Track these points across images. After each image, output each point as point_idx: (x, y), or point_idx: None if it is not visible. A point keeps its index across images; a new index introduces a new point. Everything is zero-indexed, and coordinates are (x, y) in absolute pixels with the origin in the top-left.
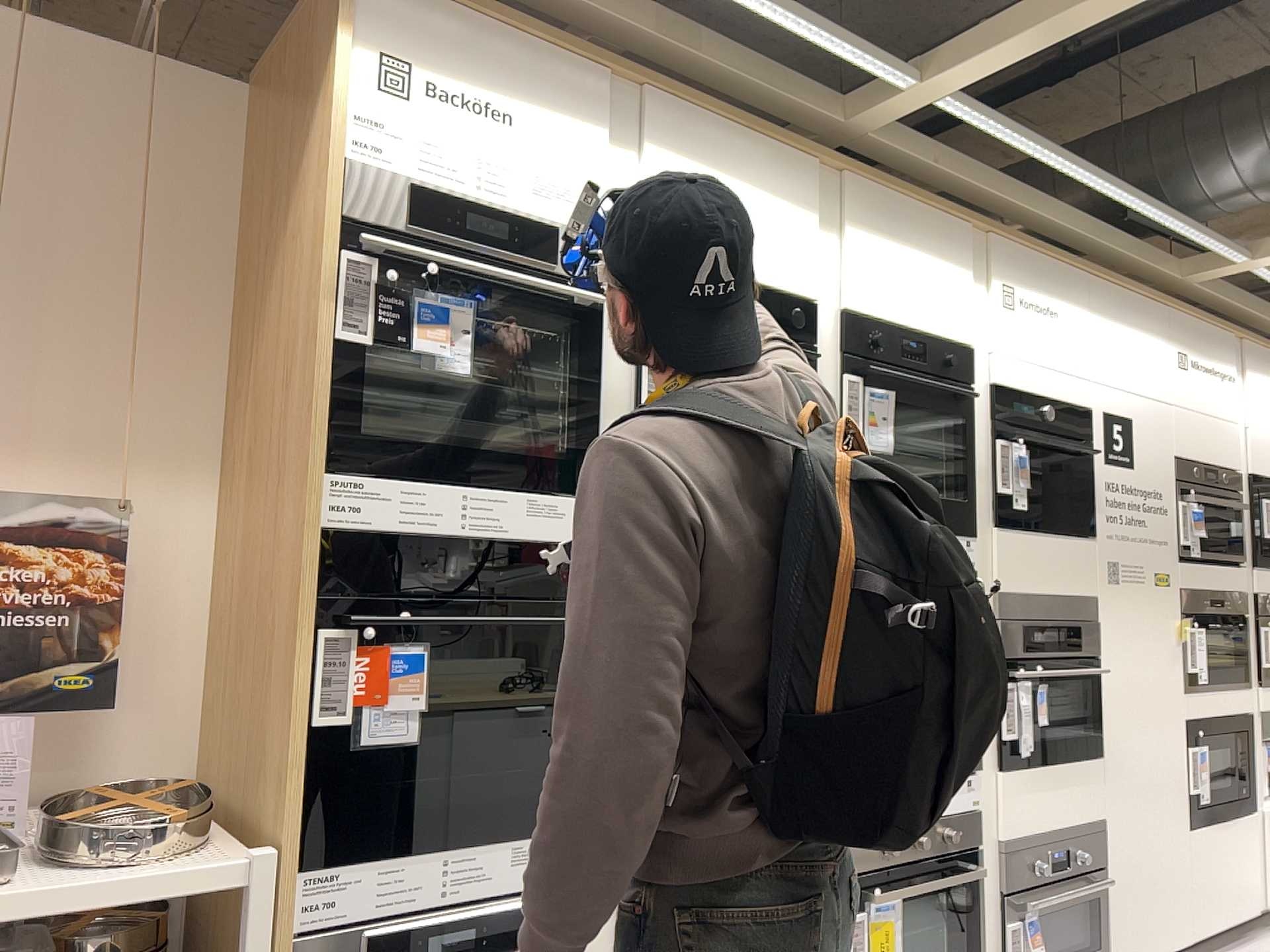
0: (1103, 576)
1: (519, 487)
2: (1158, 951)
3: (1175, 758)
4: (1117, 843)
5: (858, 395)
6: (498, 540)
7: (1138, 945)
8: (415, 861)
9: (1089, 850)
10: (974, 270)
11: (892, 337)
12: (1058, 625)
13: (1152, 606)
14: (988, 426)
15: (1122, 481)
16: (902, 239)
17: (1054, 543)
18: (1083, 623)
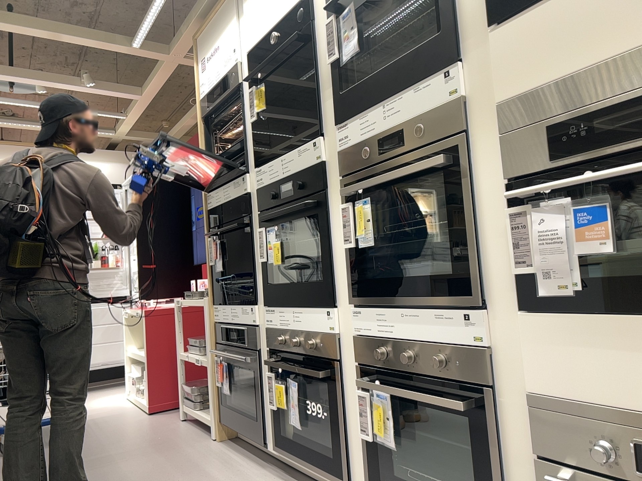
0: None
1: (231, 178)
2: None
3: None
4: None
5: (331, 30)
6: (231, 199)
7: None
8: (226, 307)
9: None
10: None
11: None
12: None
13: None
14: None
15: None
16: None
17: None
18: None
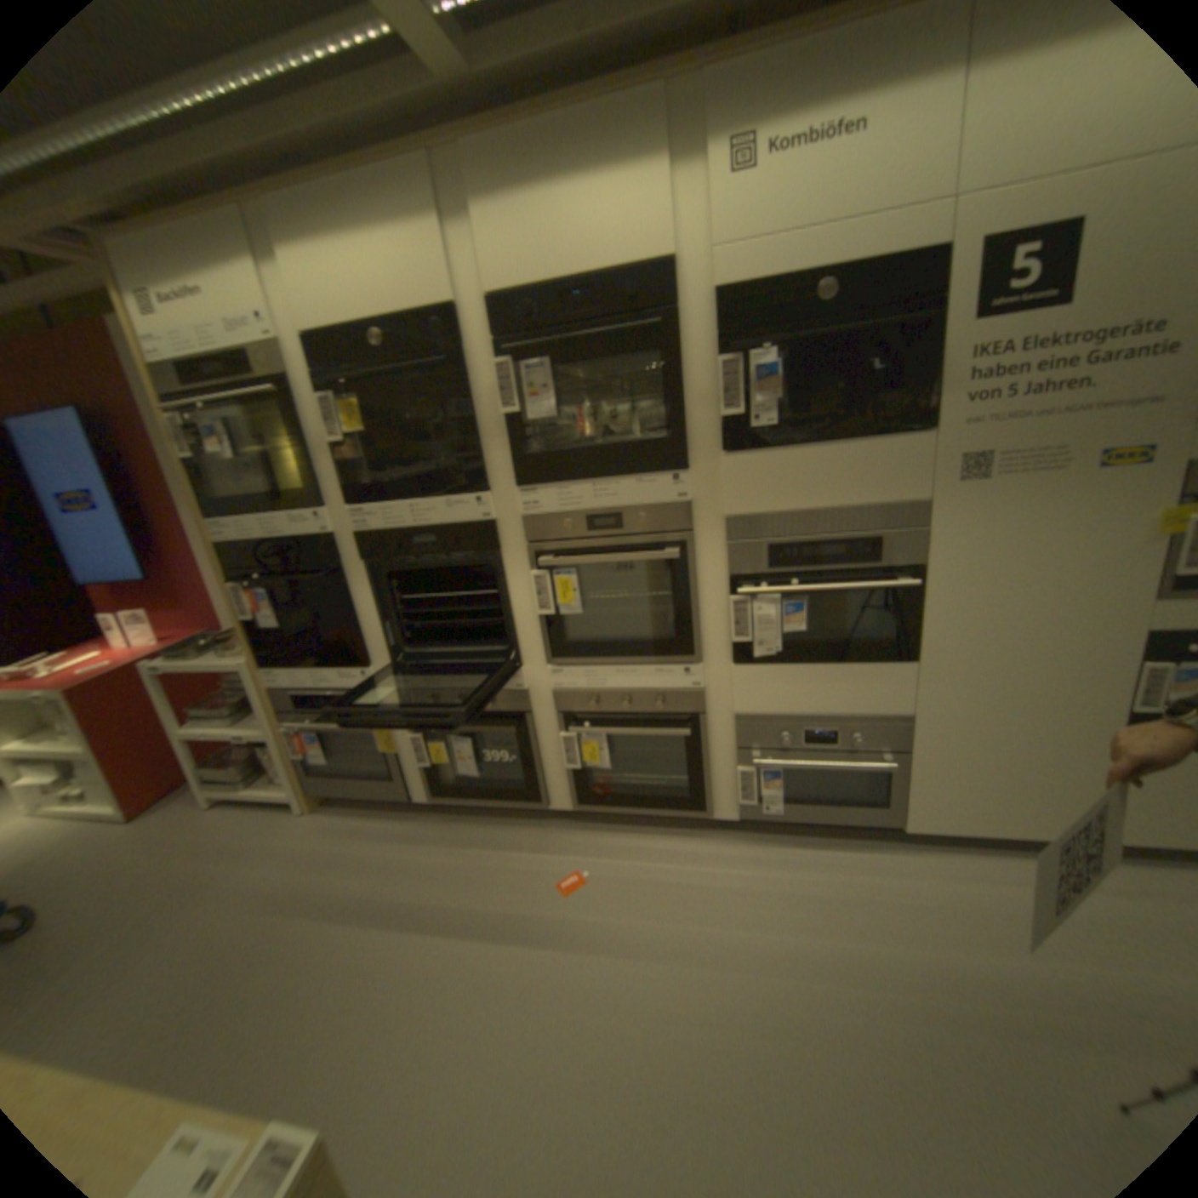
0: (951, 474)
1: (279, 511)
2: (1007, 835)
3: (1105, 673)
4: (936, 740)
5: (506, 376)
6: (283, 540)
7: (966, 823)
8: (296, 674)
9: (876, 739)
10: (679, 142)
11: (545, 297)
12: (834, 540)
13: (1086, 497)
14: (712, 343)
15: (1033, 331)
16: (541, 175)
17: (834, 452)
18: (890, 535)
